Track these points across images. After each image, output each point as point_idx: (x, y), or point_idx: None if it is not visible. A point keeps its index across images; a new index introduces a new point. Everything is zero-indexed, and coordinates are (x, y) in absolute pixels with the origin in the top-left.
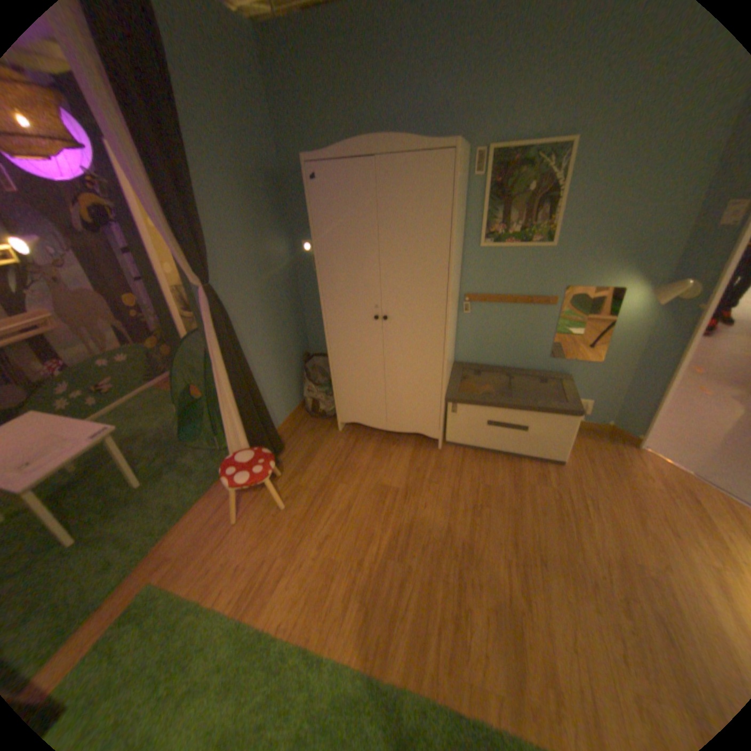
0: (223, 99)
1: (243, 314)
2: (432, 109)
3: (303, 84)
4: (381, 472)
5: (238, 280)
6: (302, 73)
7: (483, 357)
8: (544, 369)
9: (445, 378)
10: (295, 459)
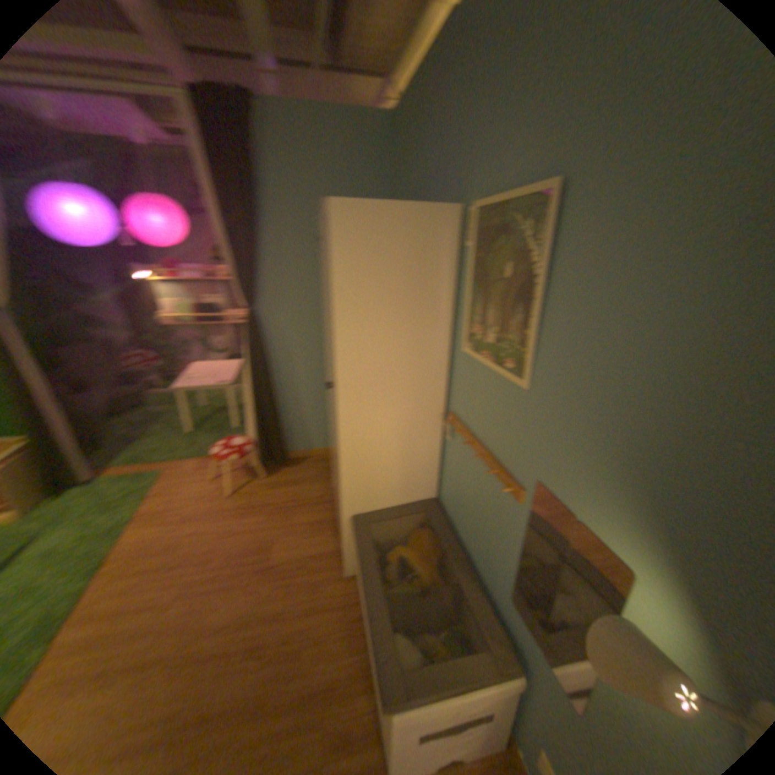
0: (327, 178)
1: (297, 343)
2: (448, 160)
3: (399, 153)
4: (286, 541)
5: (300, 316)
6: (399, 143)
7: (458, 519)
8: (507, 617)
9: (352, 494)
10: (284, 479)
